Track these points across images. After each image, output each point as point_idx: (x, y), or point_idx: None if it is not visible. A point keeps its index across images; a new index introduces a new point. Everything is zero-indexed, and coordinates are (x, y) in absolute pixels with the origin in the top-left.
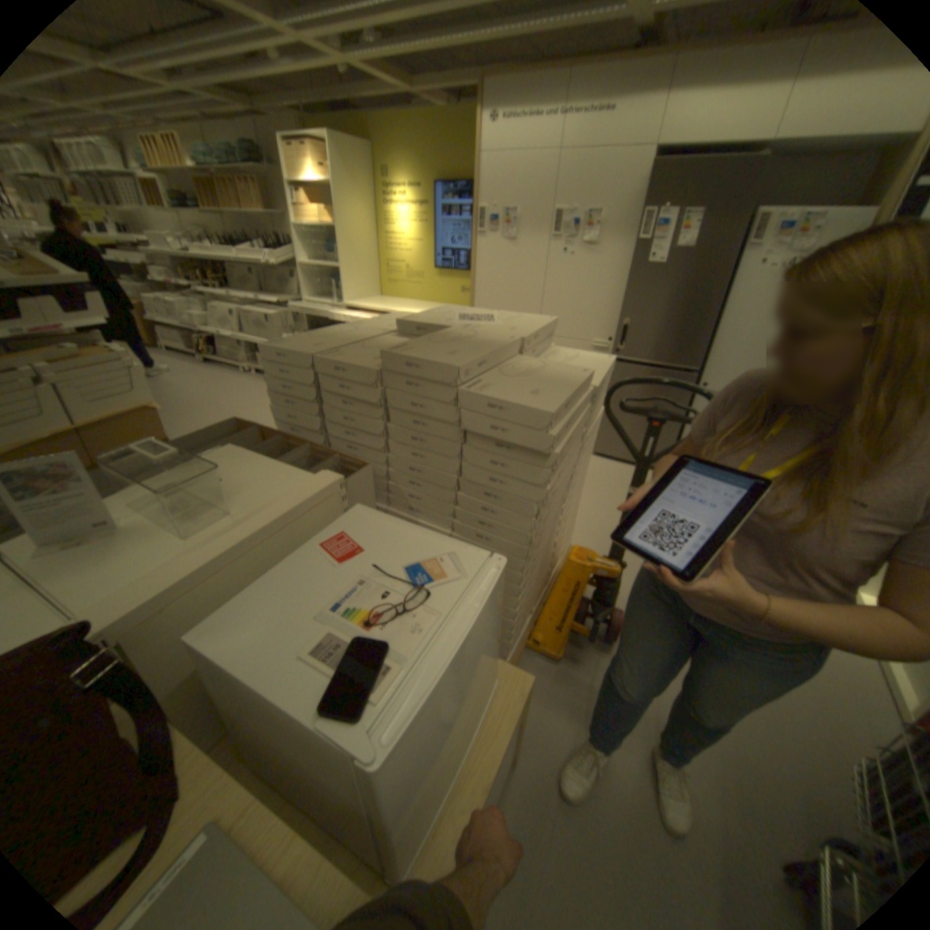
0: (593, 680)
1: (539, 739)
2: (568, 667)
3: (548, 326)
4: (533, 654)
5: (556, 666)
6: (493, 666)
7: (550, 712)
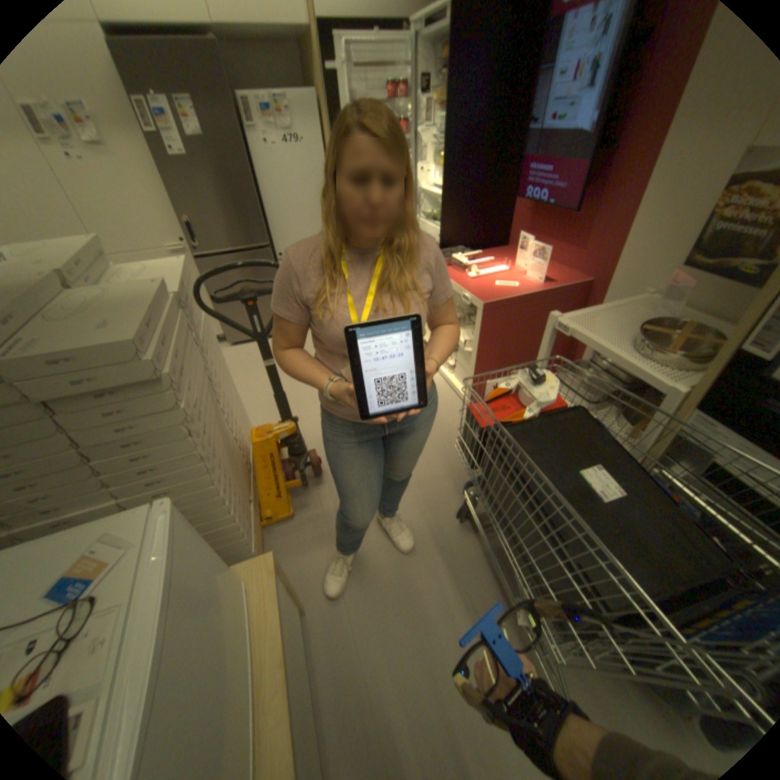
0: (321, 508)
1: (308, 577)
2: (300, 514)
3: (90, 245)
4: (271, 526)
5: (292, 520)
6: (230, 575)
7: (305, 554)
